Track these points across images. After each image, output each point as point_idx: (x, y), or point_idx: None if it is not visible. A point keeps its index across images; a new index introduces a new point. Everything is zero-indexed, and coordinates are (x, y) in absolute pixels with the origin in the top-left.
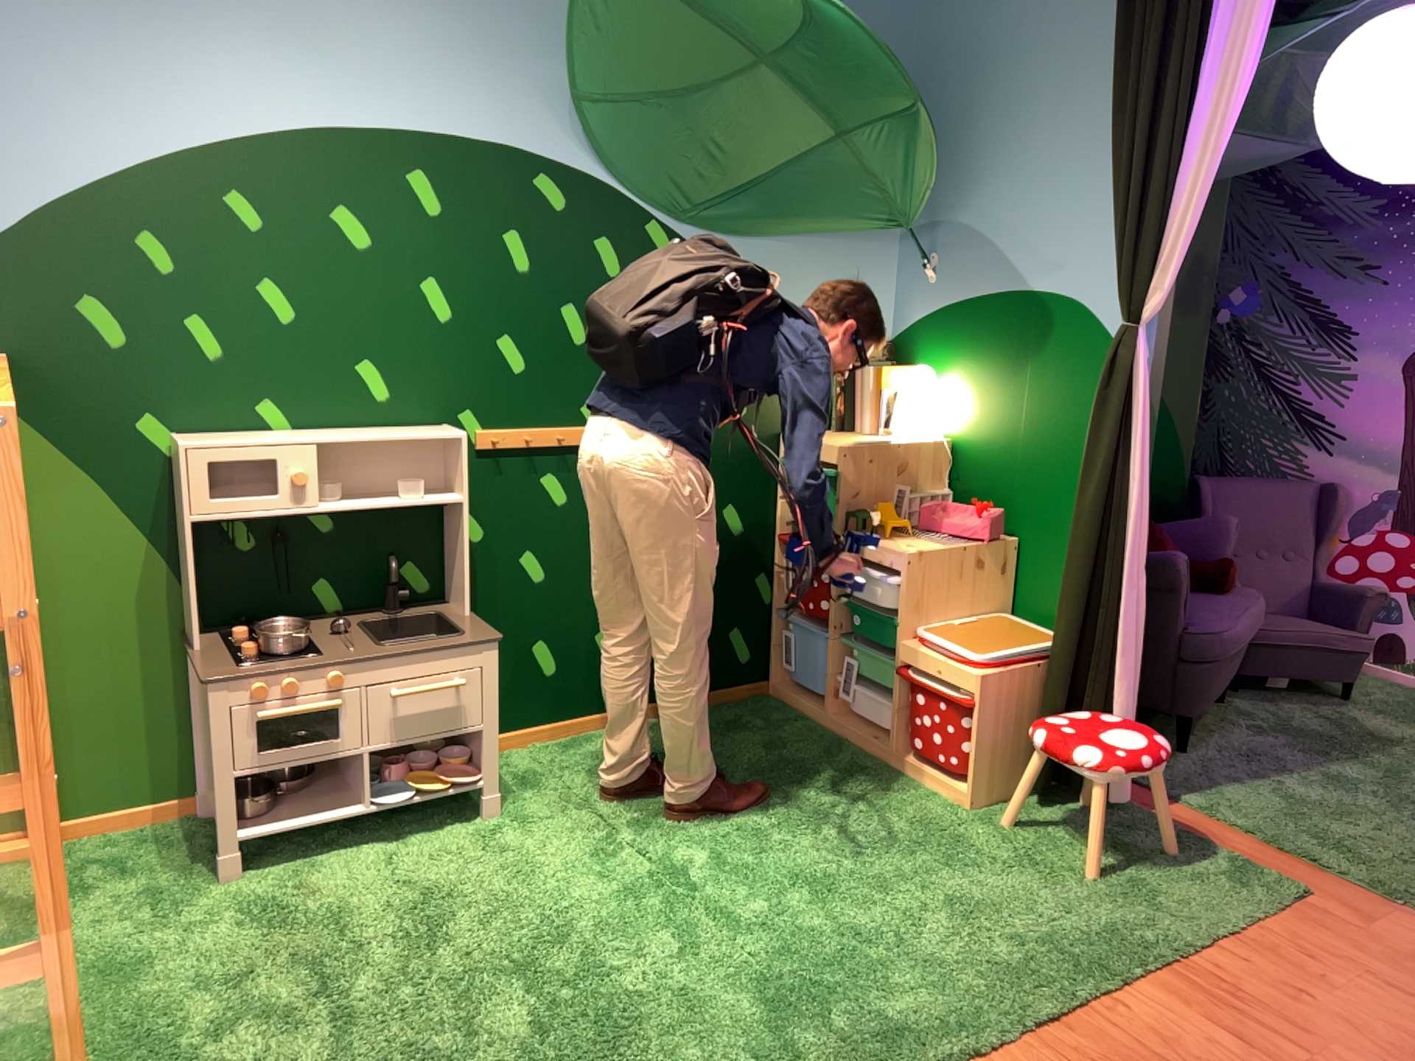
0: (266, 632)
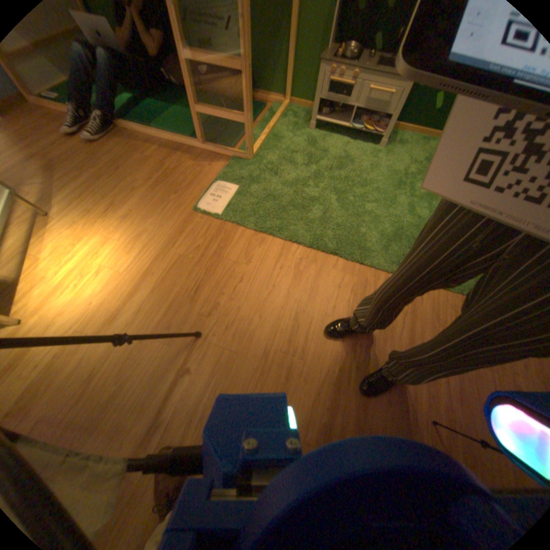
0: (348, 49)
